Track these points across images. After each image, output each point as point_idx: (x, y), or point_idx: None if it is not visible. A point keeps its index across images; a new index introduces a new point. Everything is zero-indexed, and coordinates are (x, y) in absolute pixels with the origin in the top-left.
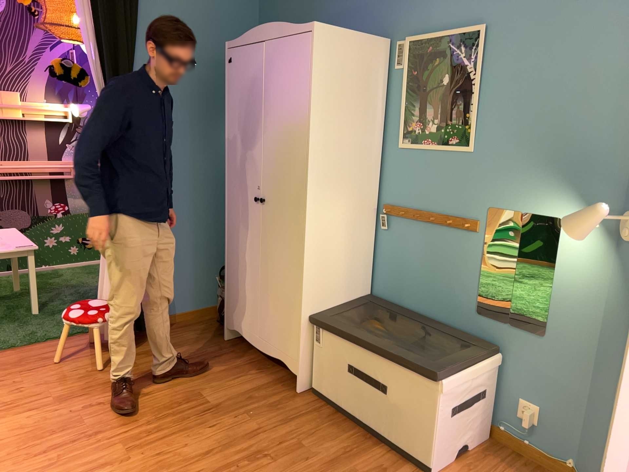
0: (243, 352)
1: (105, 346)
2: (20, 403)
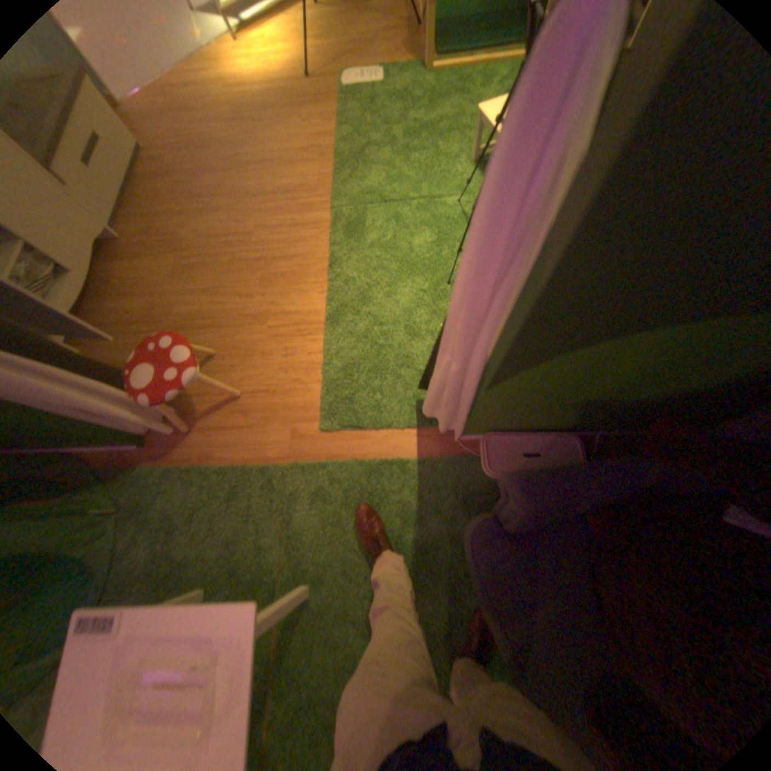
0: (86, 318)
1: (176, 410)
2: (287, 330)
